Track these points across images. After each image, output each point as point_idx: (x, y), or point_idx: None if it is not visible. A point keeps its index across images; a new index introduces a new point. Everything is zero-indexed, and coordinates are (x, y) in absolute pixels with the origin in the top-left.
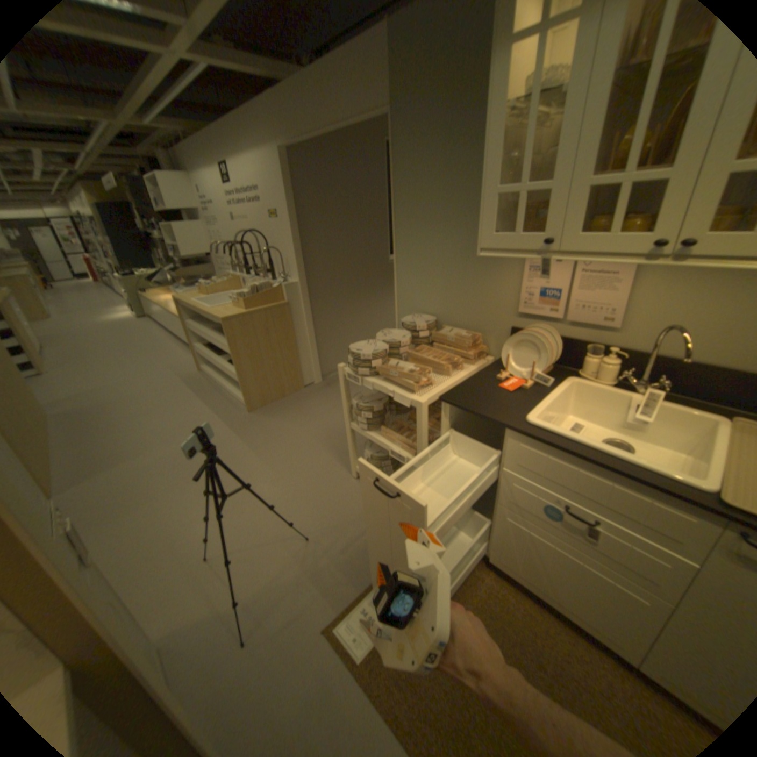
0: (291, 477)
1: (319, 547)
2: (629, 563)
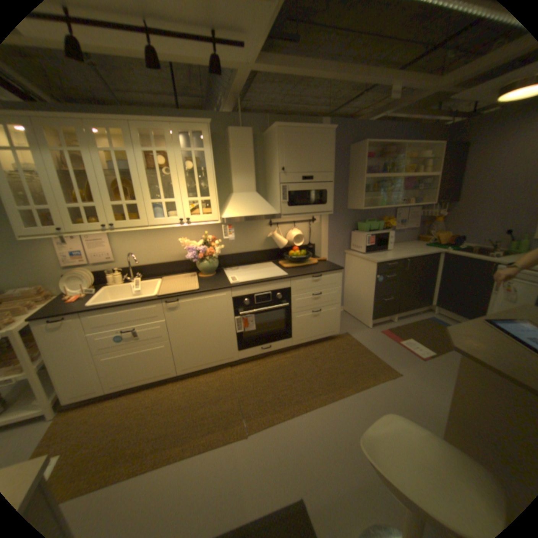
0: None
1: None
2: (151, 336)
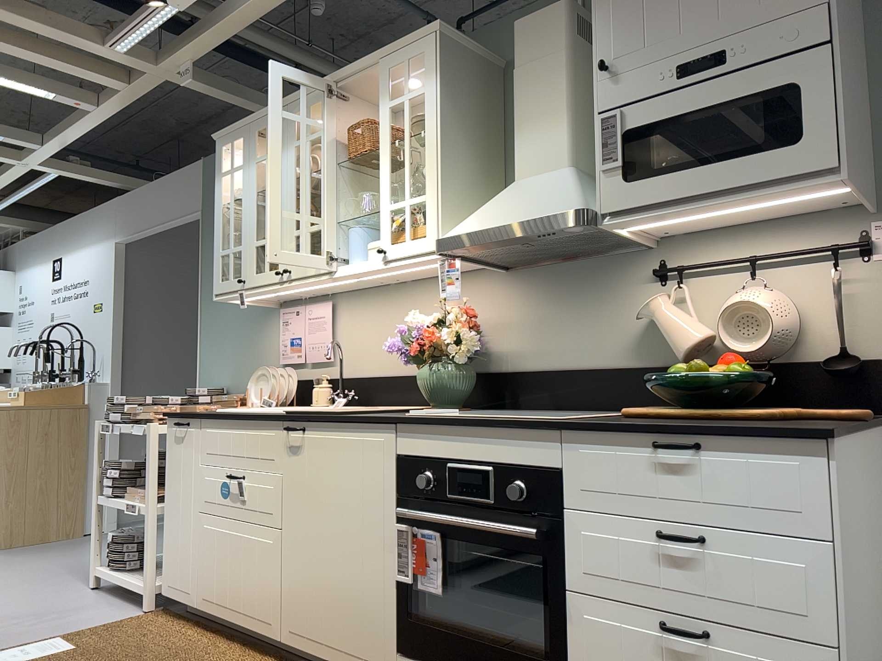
0: (4, 589)
1: (1, 624)
2: (258, 504)
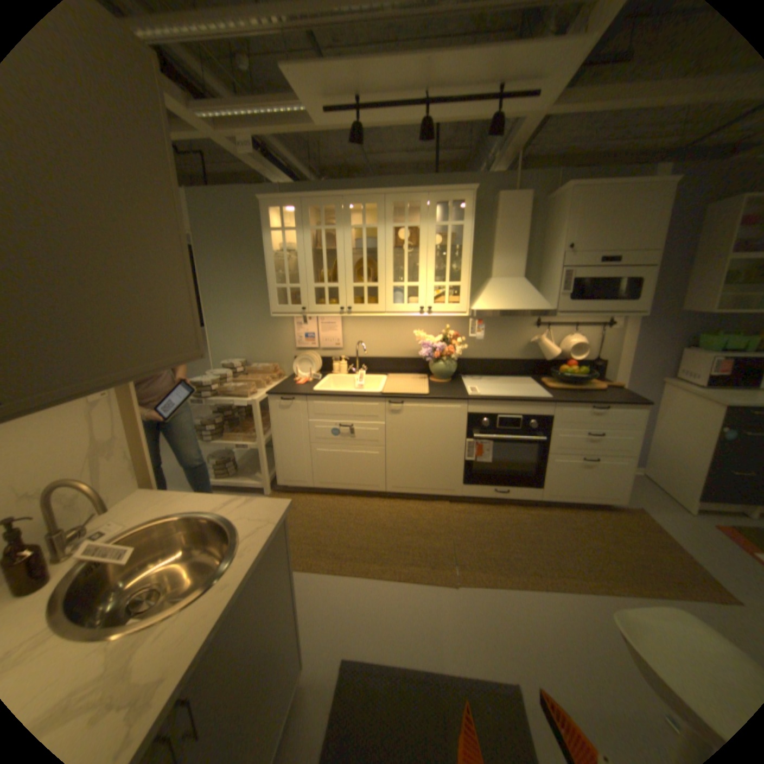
0: None
1: None
2: (367, 437)
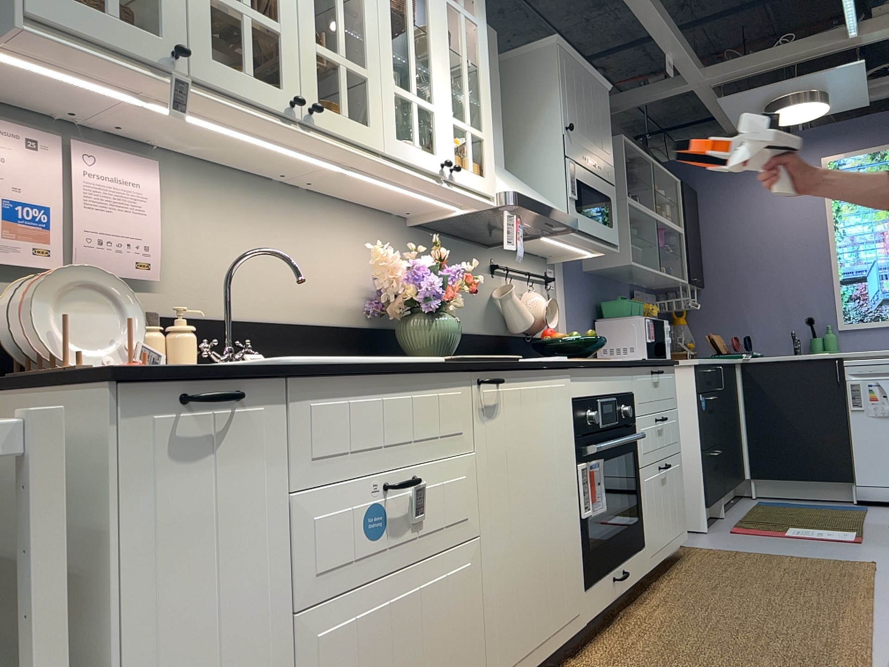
0: None
1: None
2: (445, 515)
